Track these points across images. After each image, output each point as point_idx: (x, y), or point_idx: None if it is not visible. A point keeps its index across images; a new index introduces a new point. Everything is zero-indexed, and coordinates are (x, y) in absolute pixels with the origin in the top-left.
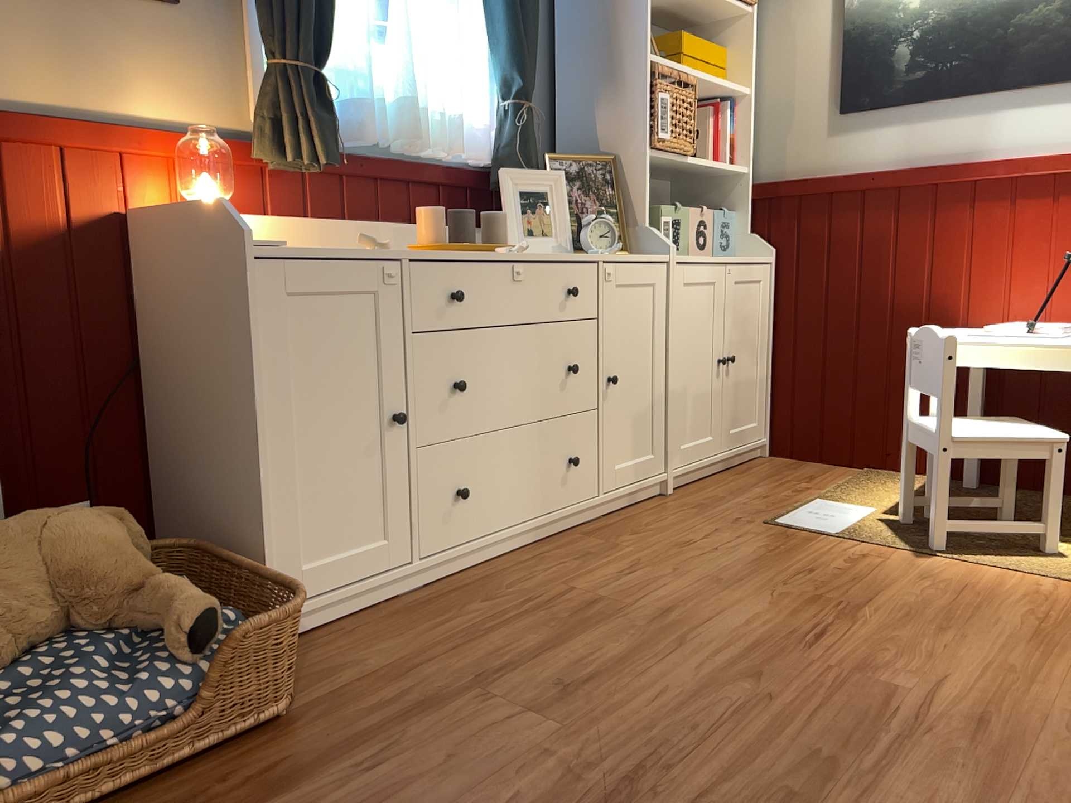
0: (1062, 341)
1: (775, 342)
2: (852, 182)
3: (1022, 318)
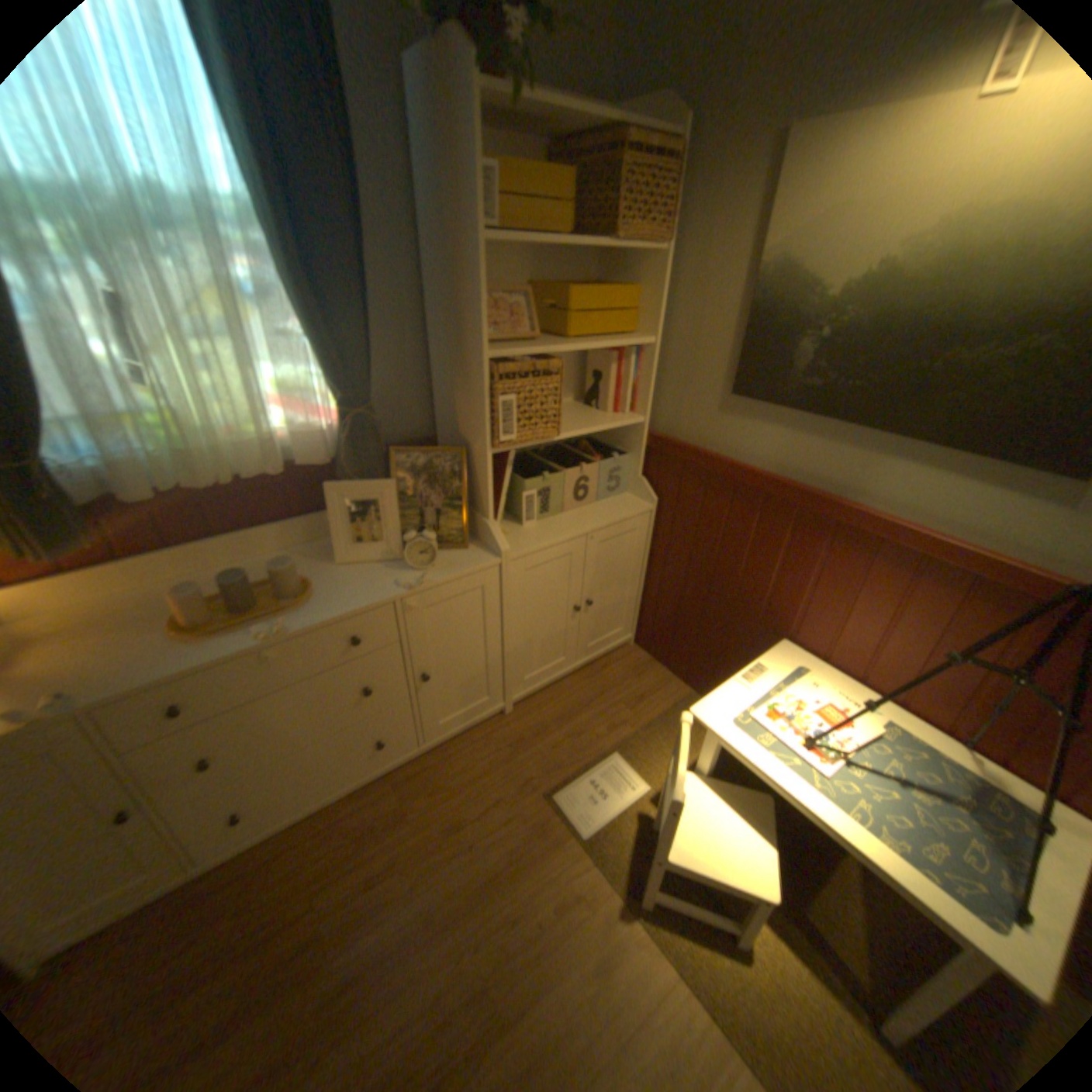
0: (831, 787)
1: (649, 571)
2: (728, 471)
3: (846, 664)
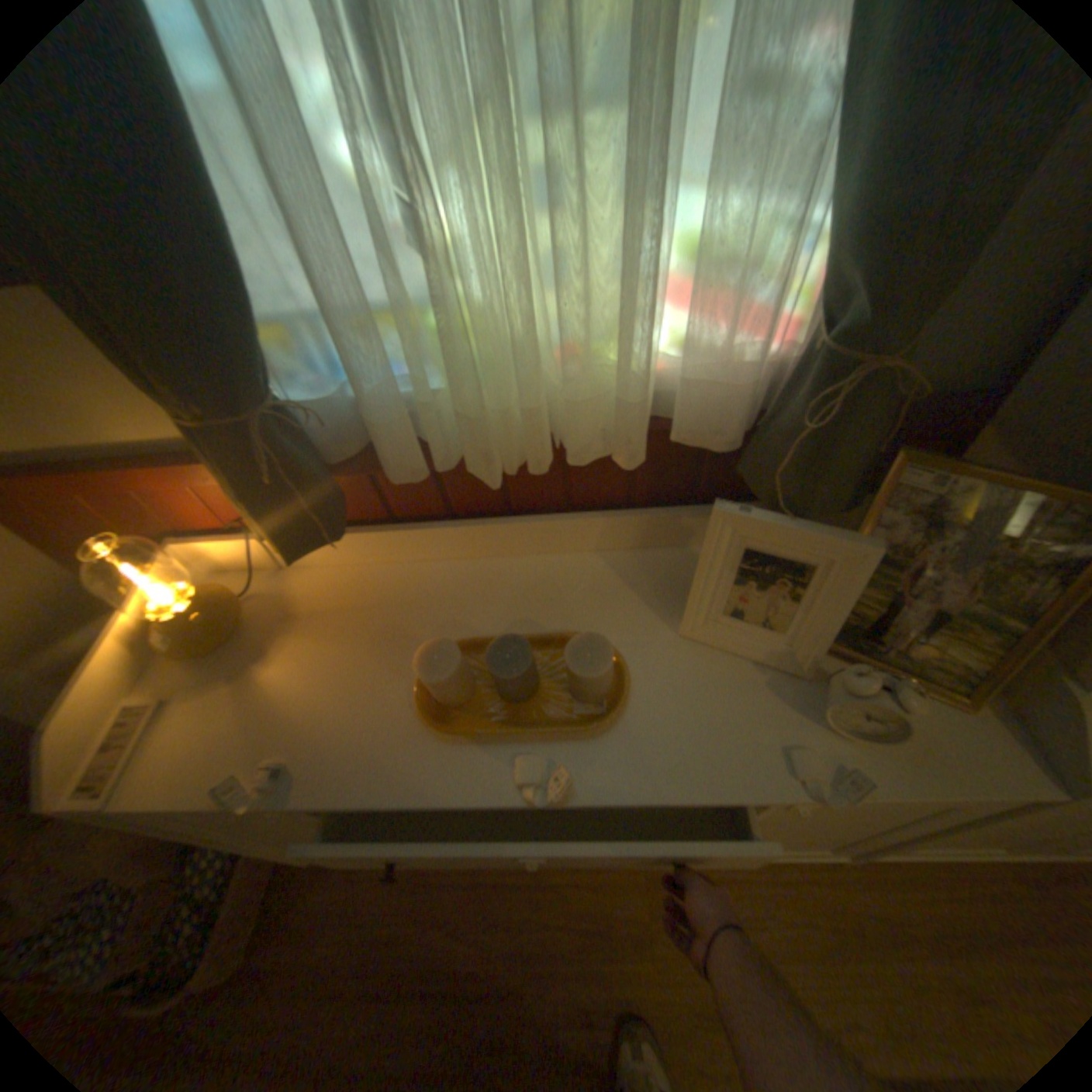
0: None
1: None
2: None
3: None
